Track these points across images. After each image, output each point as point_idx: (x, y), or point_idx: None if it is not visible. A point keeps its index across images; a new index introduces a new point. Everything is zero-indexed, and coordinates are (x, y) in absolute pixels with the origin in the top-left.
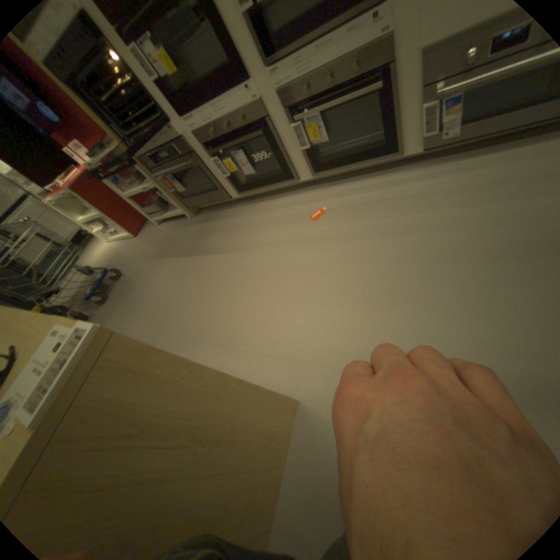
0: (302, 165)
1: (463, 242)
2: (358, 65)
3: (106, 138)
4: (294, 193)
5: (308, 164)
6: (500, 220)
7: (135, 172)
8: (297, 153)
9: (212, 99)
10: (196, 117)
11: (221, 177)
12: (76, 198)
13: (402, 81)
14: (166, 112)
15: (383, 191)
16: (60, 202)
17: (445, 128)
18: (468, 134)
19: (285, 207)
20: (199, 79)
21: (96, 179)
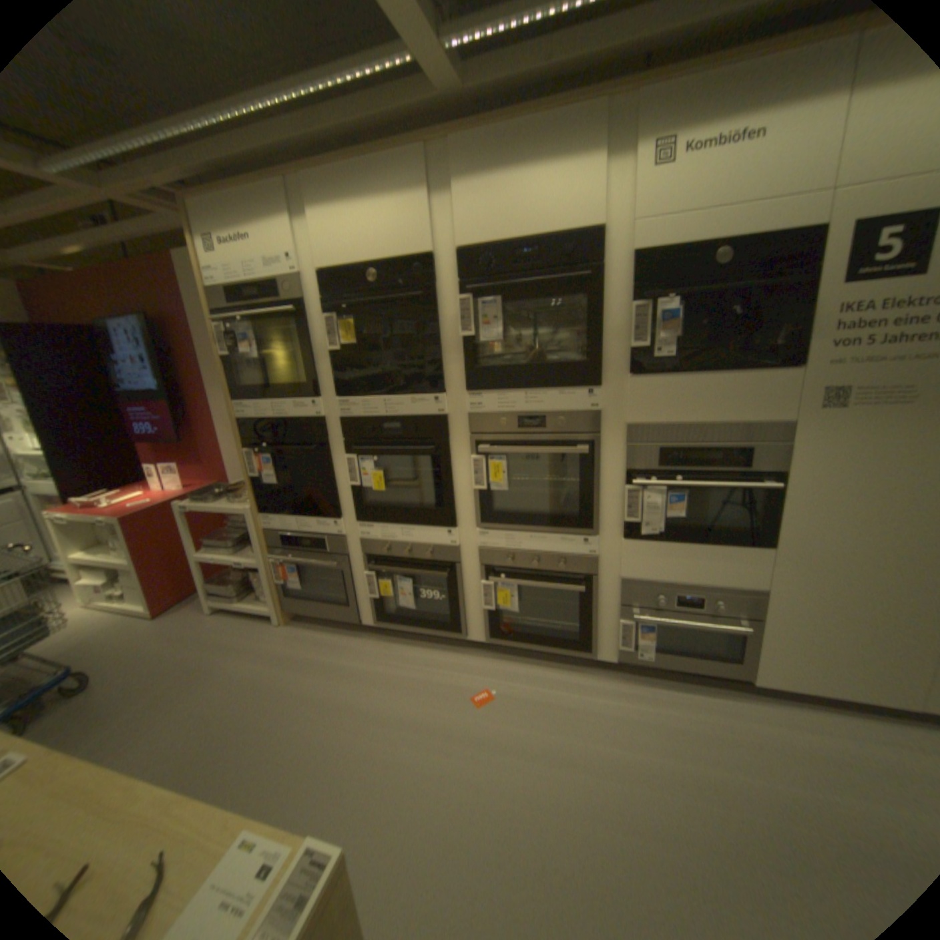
0: (477, 626)
1: (667, 816)
2: (565, 568)
3: (228, 488)
4: (453, 653)
5: (484, 627)
6: (704, 795)
7: (237, 539)
8: (475, 610)
9: (406, 526)
10: (376, 532)
11: (363, 597)
12: (103, 530)
13: (601, 594)
14: (343, 513)
15: (570, 699)
16: (71, 524)
17: (639, 652)
18: (661, 665)
19: (436, 670)
20: (403, 507)
21: (165, 521)
